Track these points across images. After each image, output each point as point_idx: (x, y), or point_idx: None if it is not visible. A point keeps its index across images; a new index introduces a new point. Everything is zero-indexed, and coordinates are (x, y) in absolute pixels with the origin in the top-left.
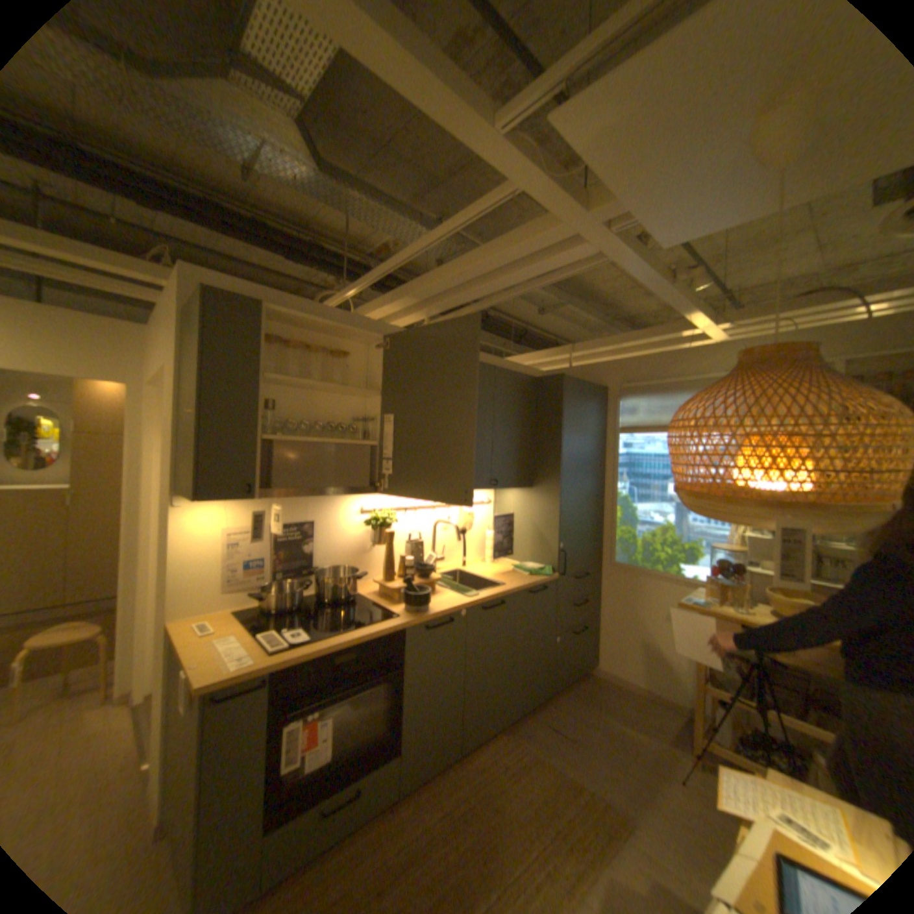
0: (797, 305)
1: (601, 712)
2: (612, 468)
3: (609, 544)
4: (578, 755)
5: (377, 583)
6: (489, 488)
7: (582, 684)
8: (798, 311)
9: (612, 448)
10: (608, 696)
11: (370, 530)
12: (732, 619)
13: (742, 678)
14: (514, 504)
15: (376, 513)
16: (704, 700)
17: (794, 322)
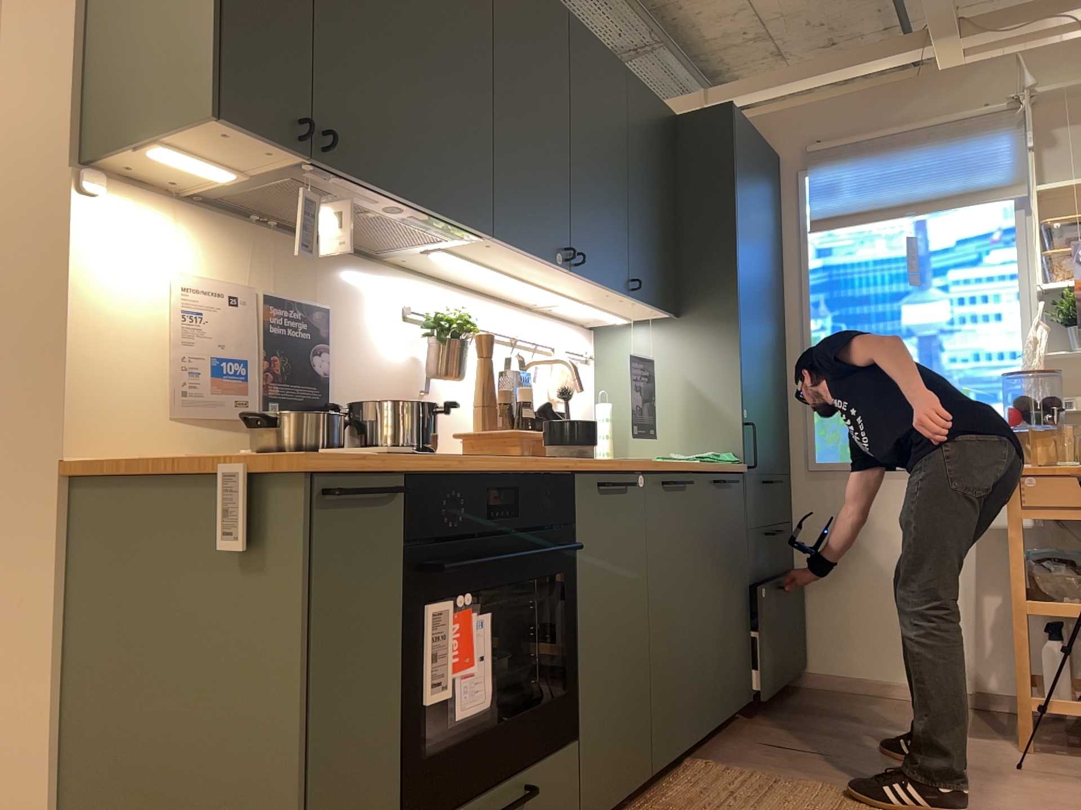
0: (1078, 2)
1: (836, 718)
2: (797, 296)
3: (803, 434)
4: (837, 764)
5: (468, 434)
6: (622, 300)
7: (780, 695)
8: (1079, 11)
9: (796, 262)
10: (833, 701)
11: (422, 352)
12: (1063, 469)
13: (1079, 575)
14: (645, 355)
15: (439, 313)
16: (1029, 623)
17: (1078, 25)
